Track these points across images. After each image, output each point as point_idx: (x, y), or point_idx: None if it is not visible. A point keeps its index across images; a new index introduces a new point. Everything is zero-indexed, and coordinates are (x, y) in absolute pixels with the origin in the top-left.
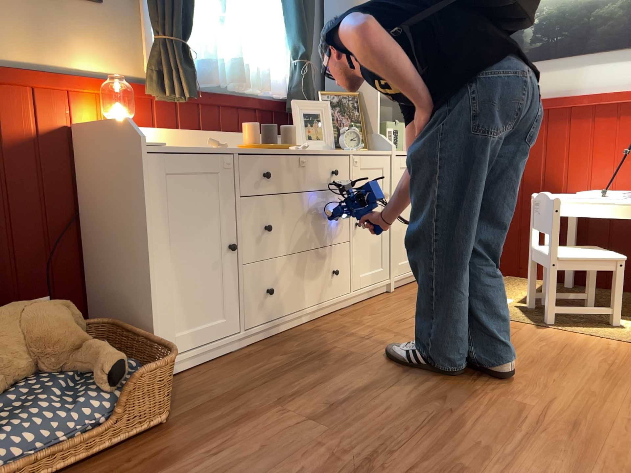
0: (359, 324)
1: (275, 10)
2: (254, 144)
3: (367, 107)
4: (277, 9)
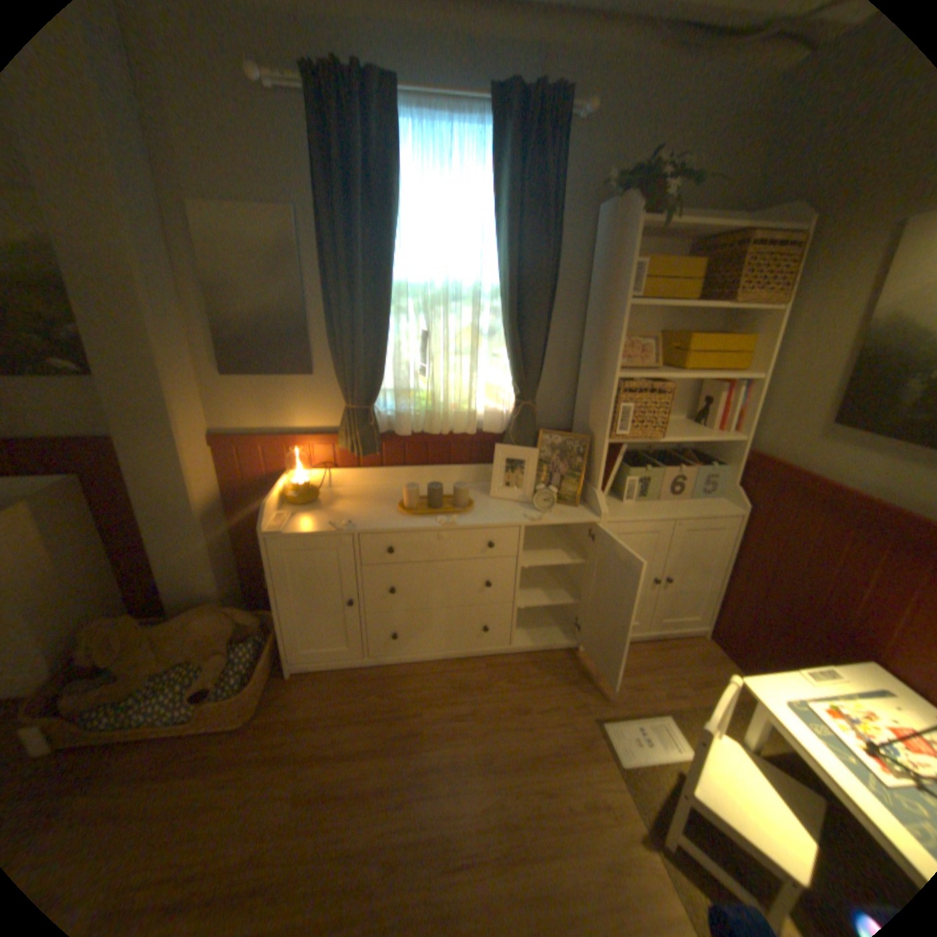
0: (481, 692)
1: (499, 343)
2: (405, 509)
3: (595, 454)
4: (499, 344)
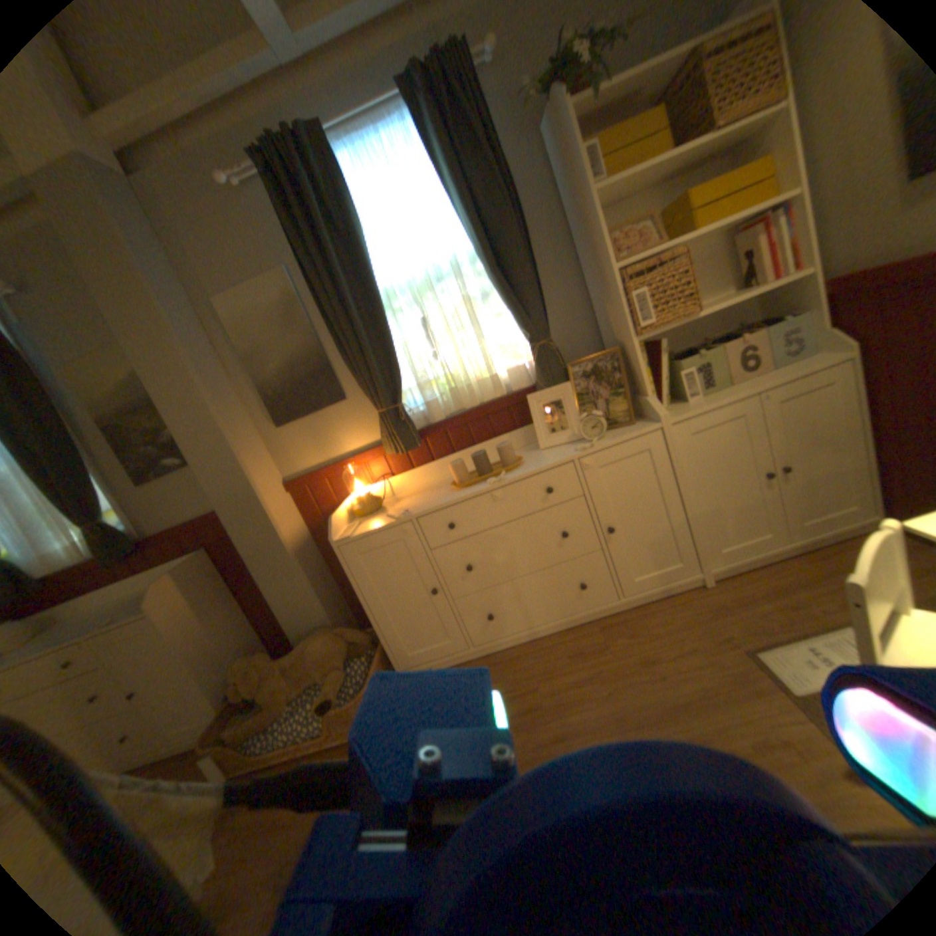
0: (600, 653)
1: (495, 299)
2: (457, 483)
3: (633, 360)
4: (494, 298)
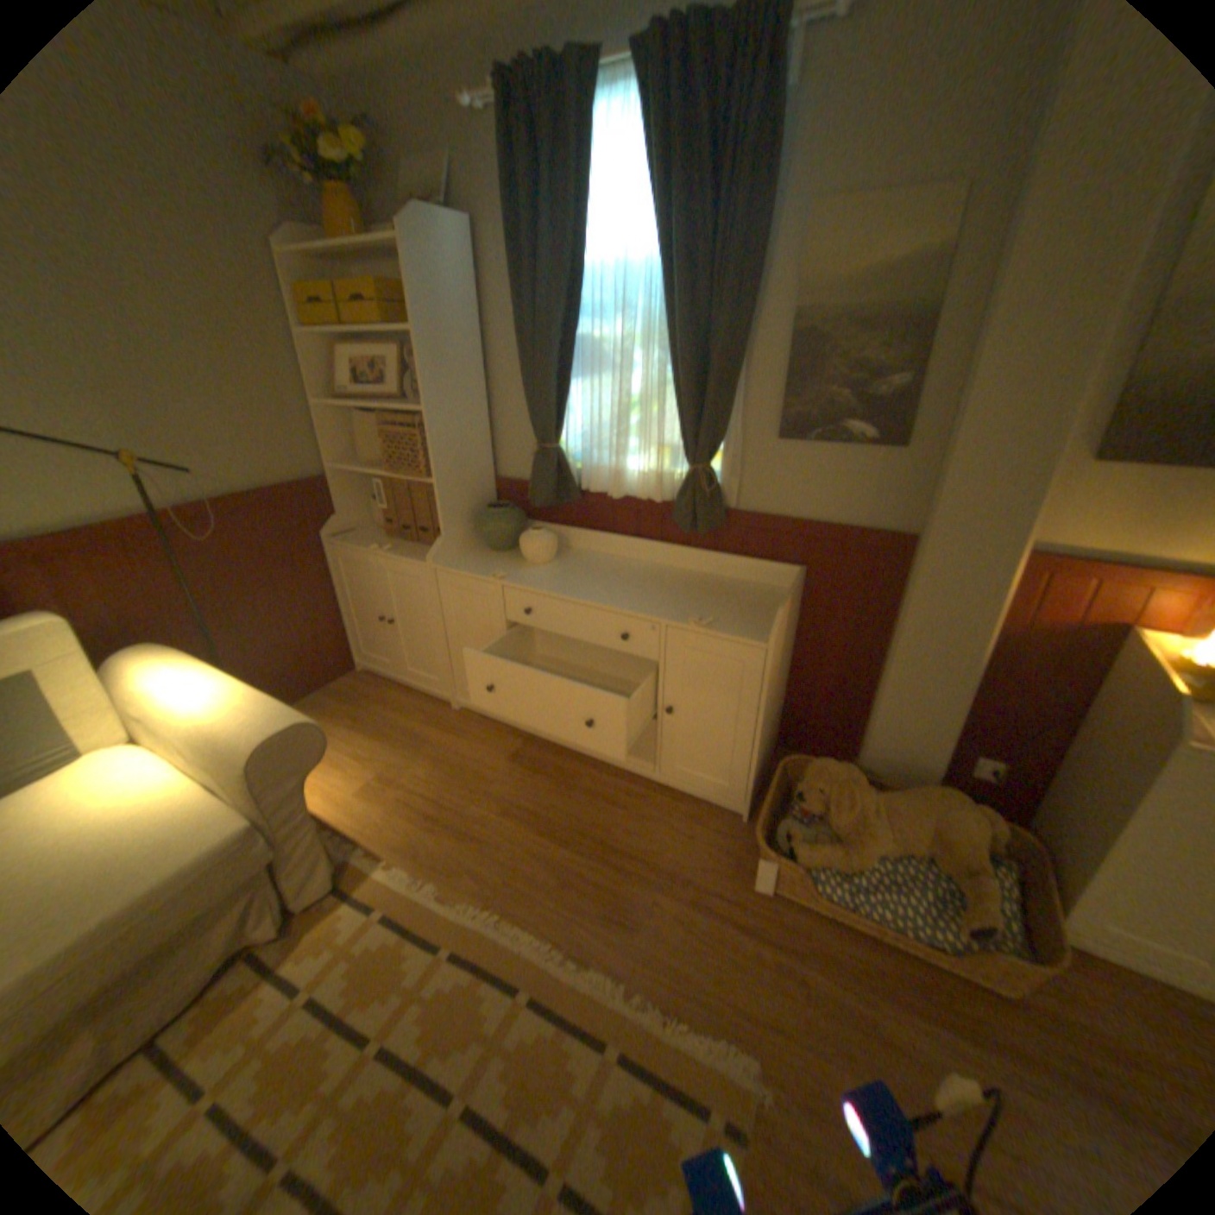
0: None
1: None
2: None
3: None
4: None
